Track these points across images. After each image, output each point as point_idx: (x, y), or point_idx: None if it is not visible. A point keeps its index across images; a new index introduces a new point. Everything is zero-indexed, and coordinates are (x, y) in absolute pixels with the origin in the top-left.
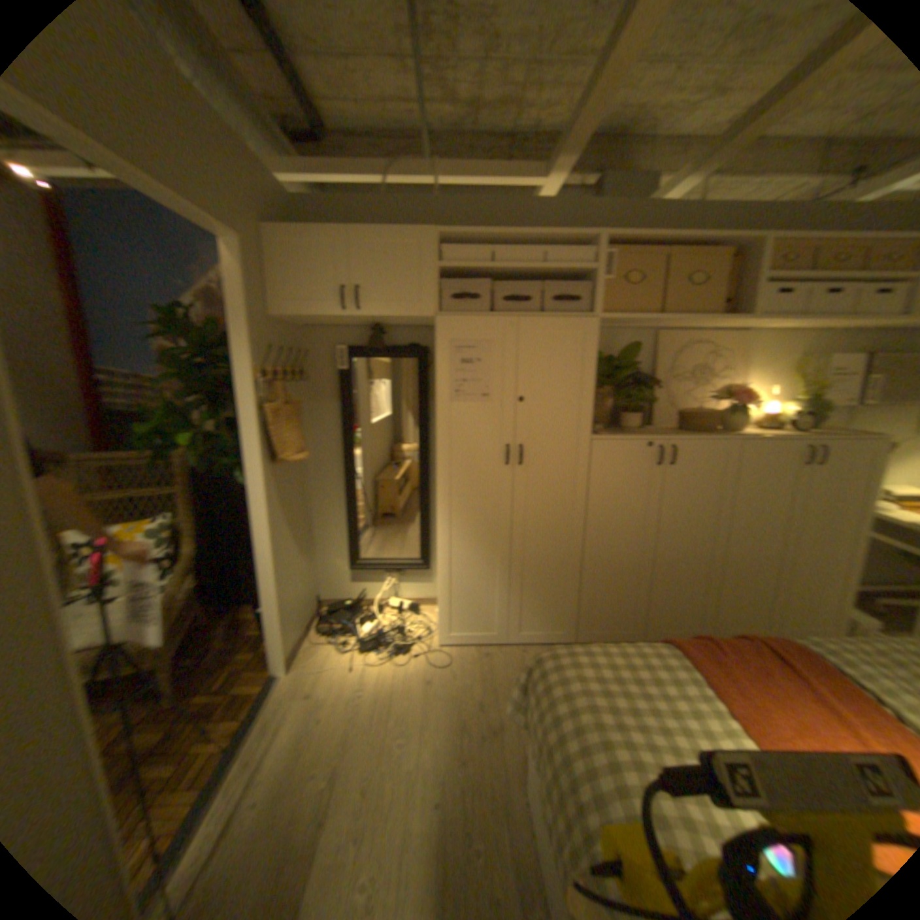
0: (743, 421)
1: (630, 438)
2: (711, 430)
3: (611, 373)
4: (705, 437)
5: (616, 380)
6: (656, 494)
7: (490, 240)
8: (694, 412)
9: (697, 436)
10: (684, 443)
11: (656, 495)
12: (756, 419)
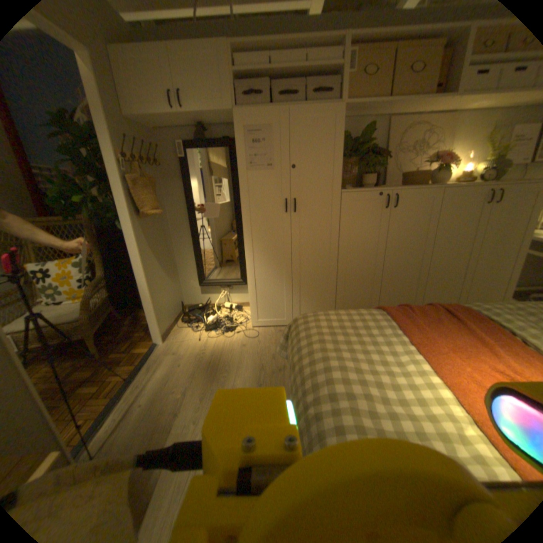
0: (446, 175)
1: (367, 189)
2: (423, 183)
3: (356, 147)
4: (418, 186)
5: (360, 151)
6: (385, 228)
7: (267, 46)
8: (413, 171)
9: (413, 186)
10: (403, 191)
11: (384, 228)
12: (457, 177)
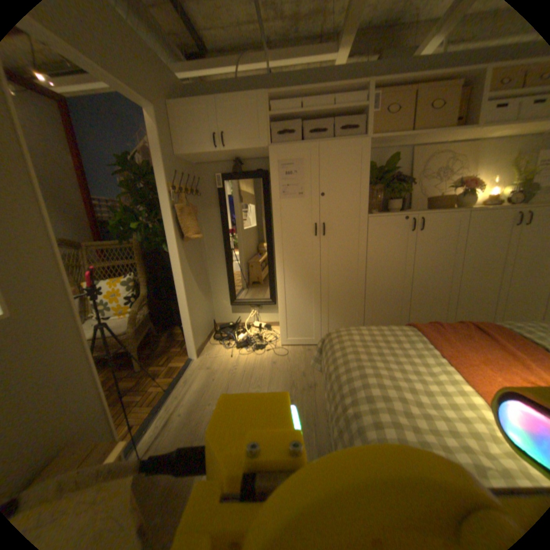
0: (471, 199)
1: (392, 213)
2: (449, 207)
3: (381, 175)
4: (443, 210)
5: (385, 178)
6: (412, 250)
7: (299, 93)
8: (438, 196)
9: (438, 210)
10: (429, 214)
11: (411, 250)
12: (483, 201)
